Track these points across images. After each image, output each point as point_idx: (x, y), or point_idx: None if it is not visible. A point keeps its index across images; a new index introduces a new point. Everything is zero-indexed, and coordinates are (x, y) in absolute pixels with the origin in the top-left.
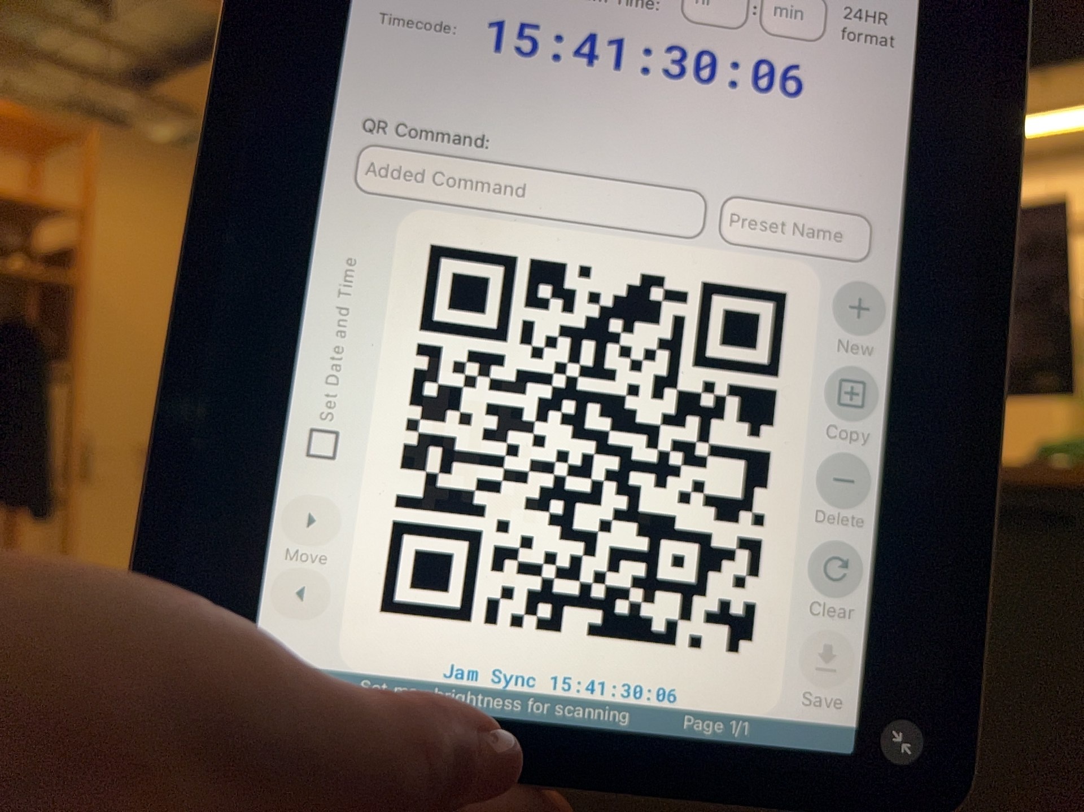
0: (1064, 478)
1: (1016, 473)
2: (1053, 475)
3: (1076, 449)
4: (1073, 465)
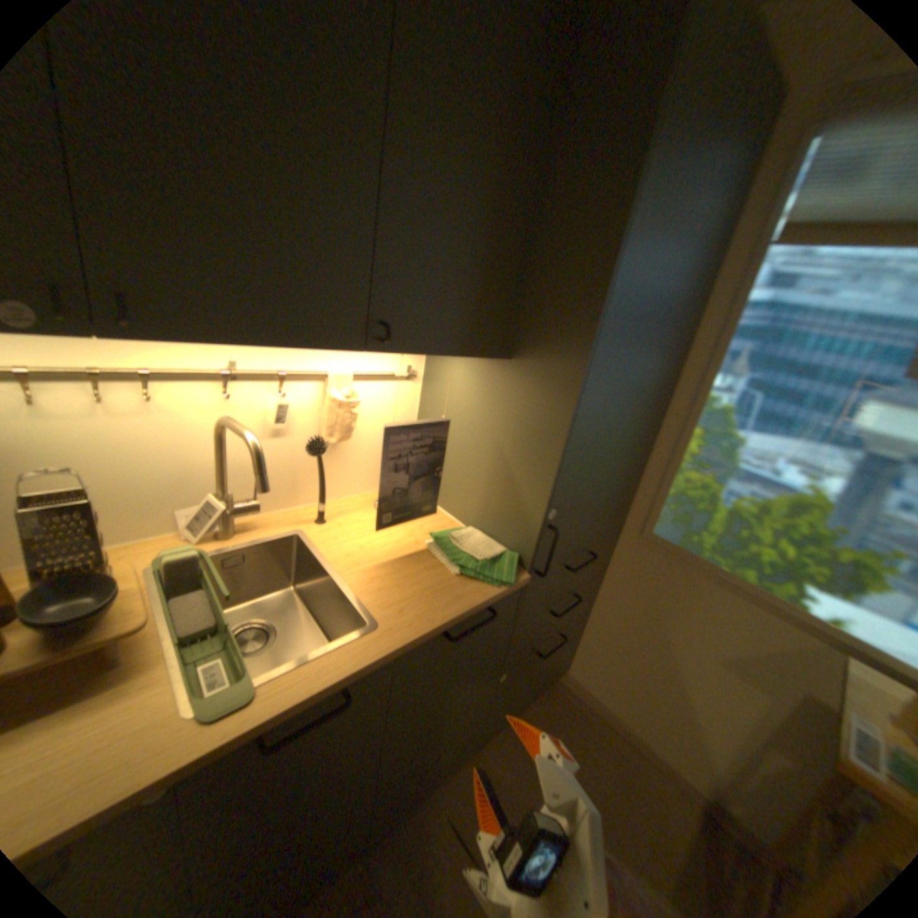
0: (487, 595)
1: (473, 600)
2: (493, 603)
3: (479, 573)
4: (477, 580)
